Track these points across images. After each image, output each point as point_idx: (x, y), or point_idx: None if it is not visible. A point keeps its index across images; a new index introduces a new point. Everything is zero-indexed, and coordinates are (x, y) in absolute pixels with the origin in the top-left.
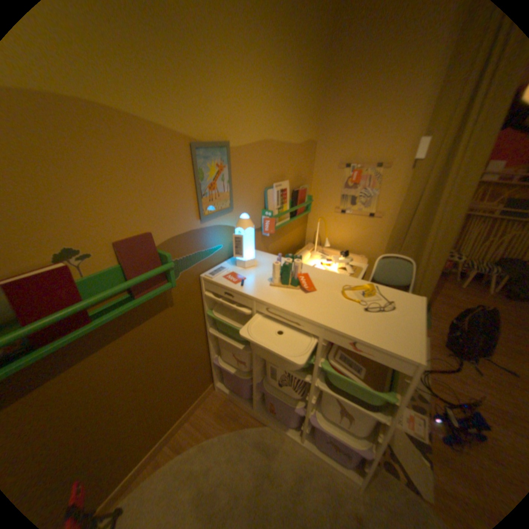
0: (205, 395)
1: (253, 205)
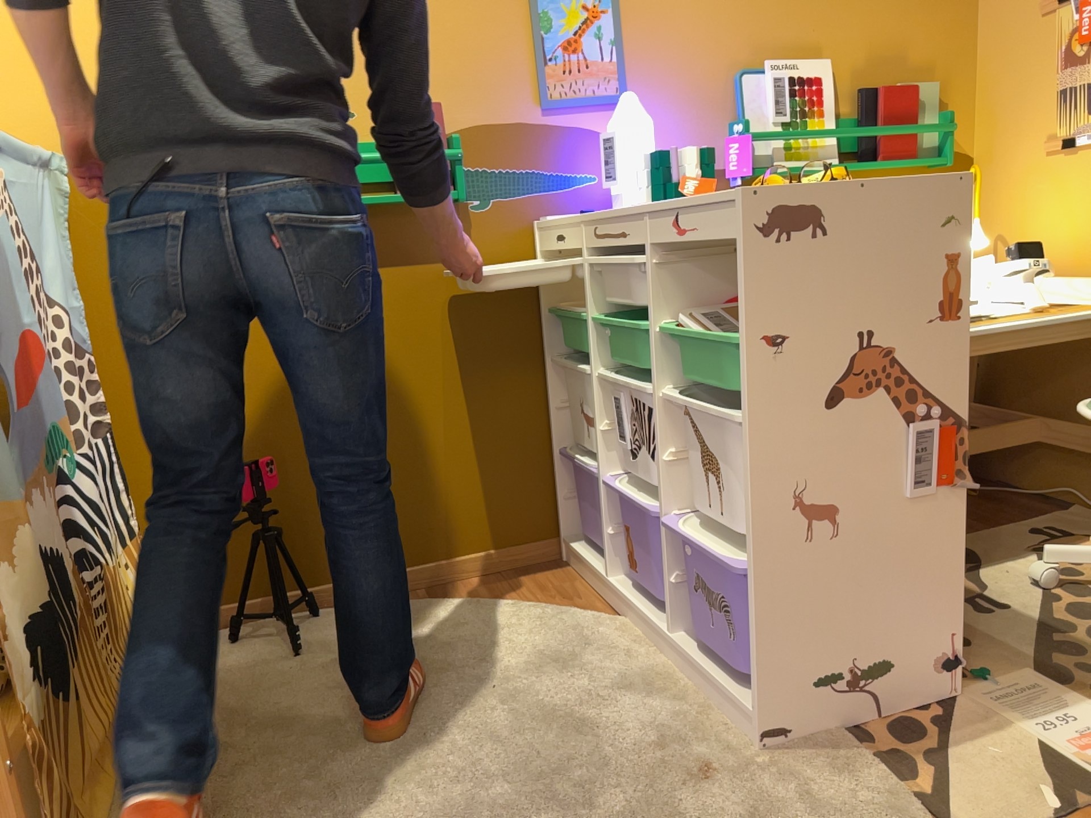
0: (533, 547)
1: (693, 106)
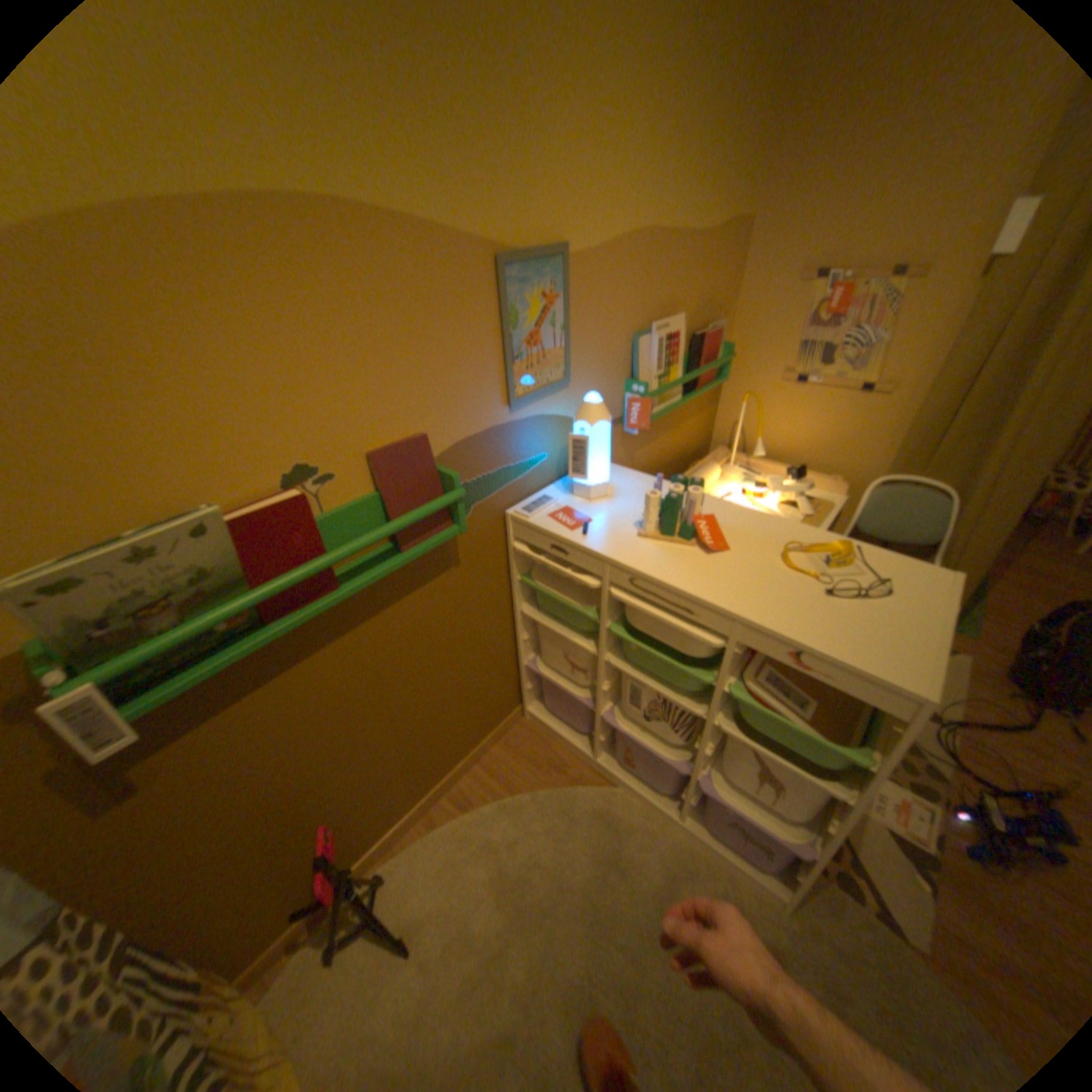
0: (507, 723)
1: (607, 373)
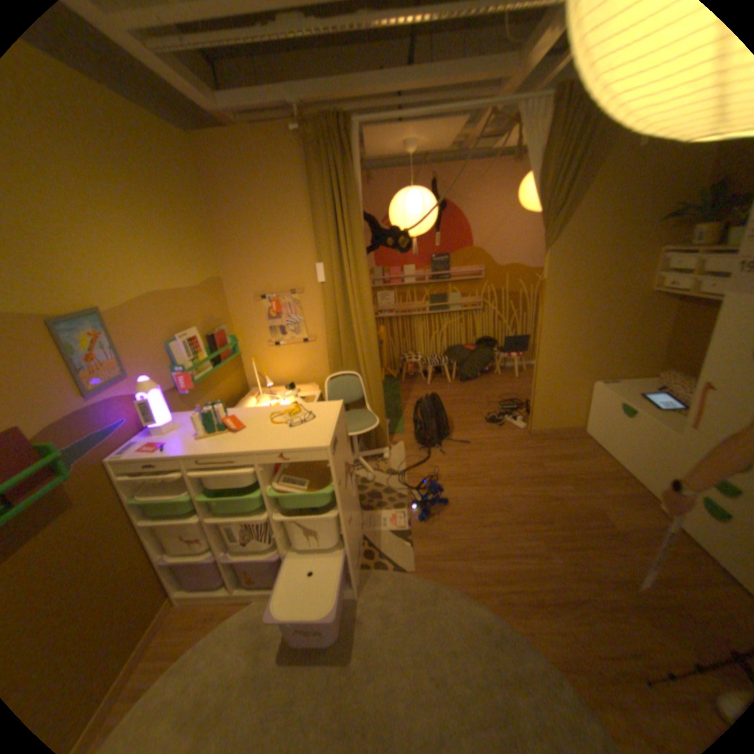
0: (159, 617)
1: (155, 365)
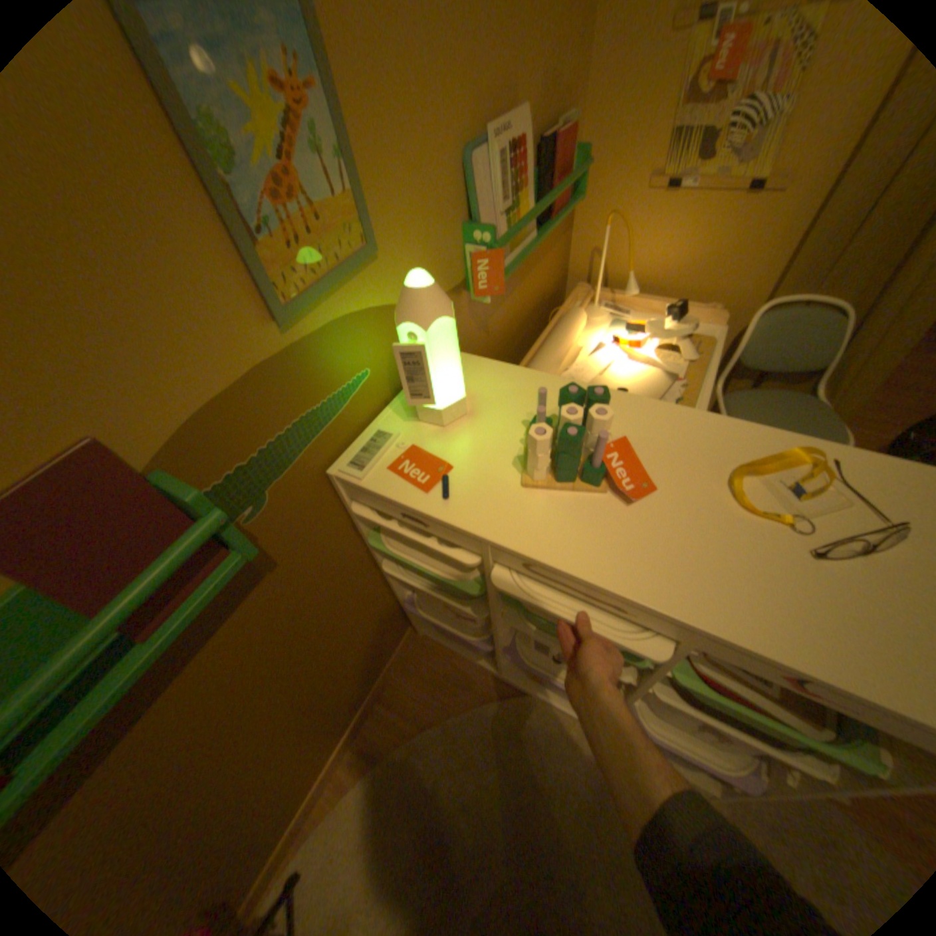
0: (400, 649)
1: (435, 218)
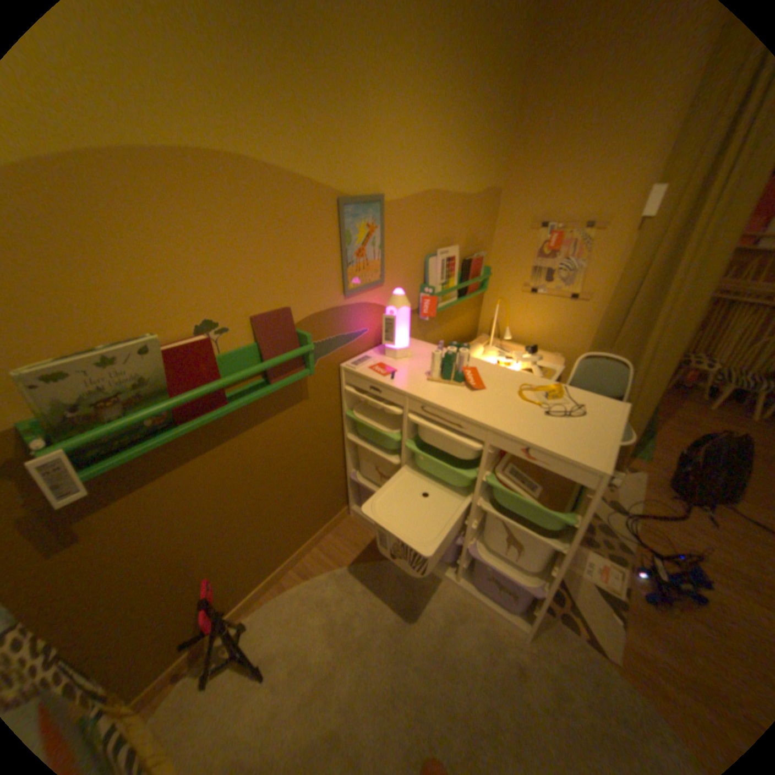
0: (337, 518)
1: (409, 278)
